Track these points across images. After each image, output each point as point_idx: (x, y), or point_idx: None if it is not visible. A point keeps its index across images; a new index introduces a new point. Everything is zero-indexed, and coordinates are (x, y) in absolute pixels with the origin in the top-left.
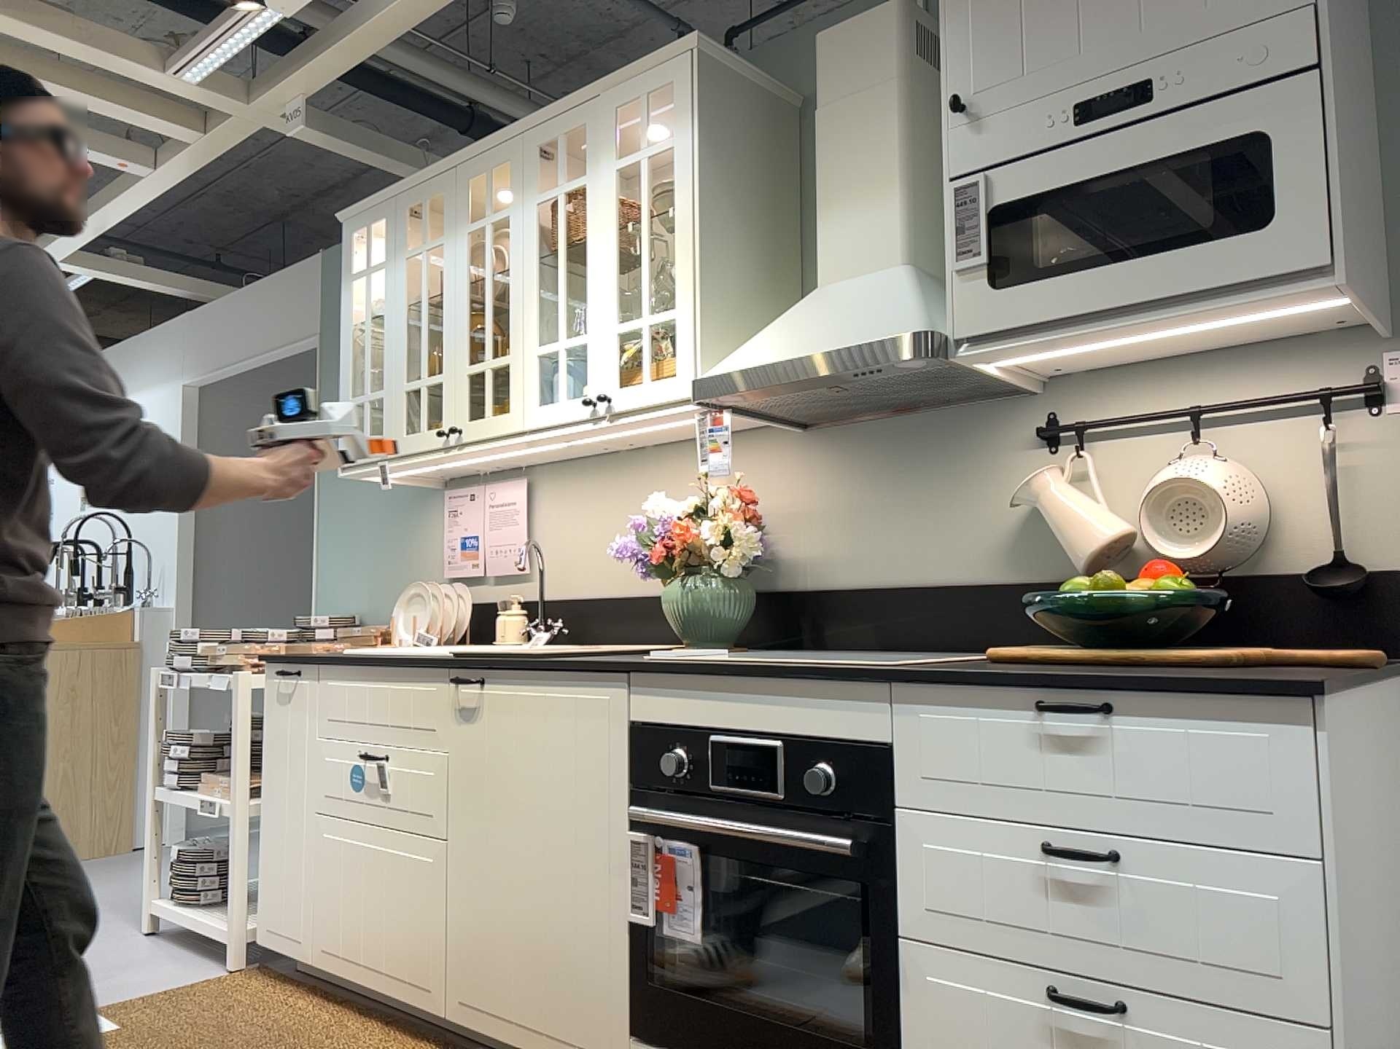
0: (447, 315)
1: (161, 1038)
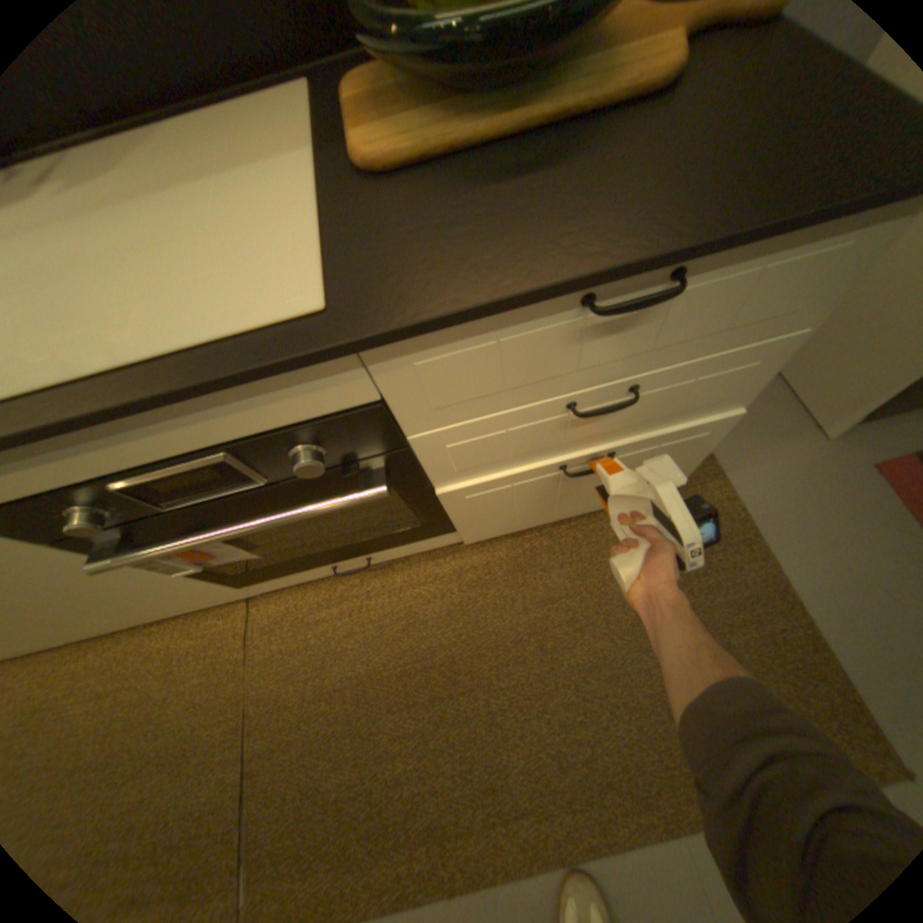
0: None
1: None
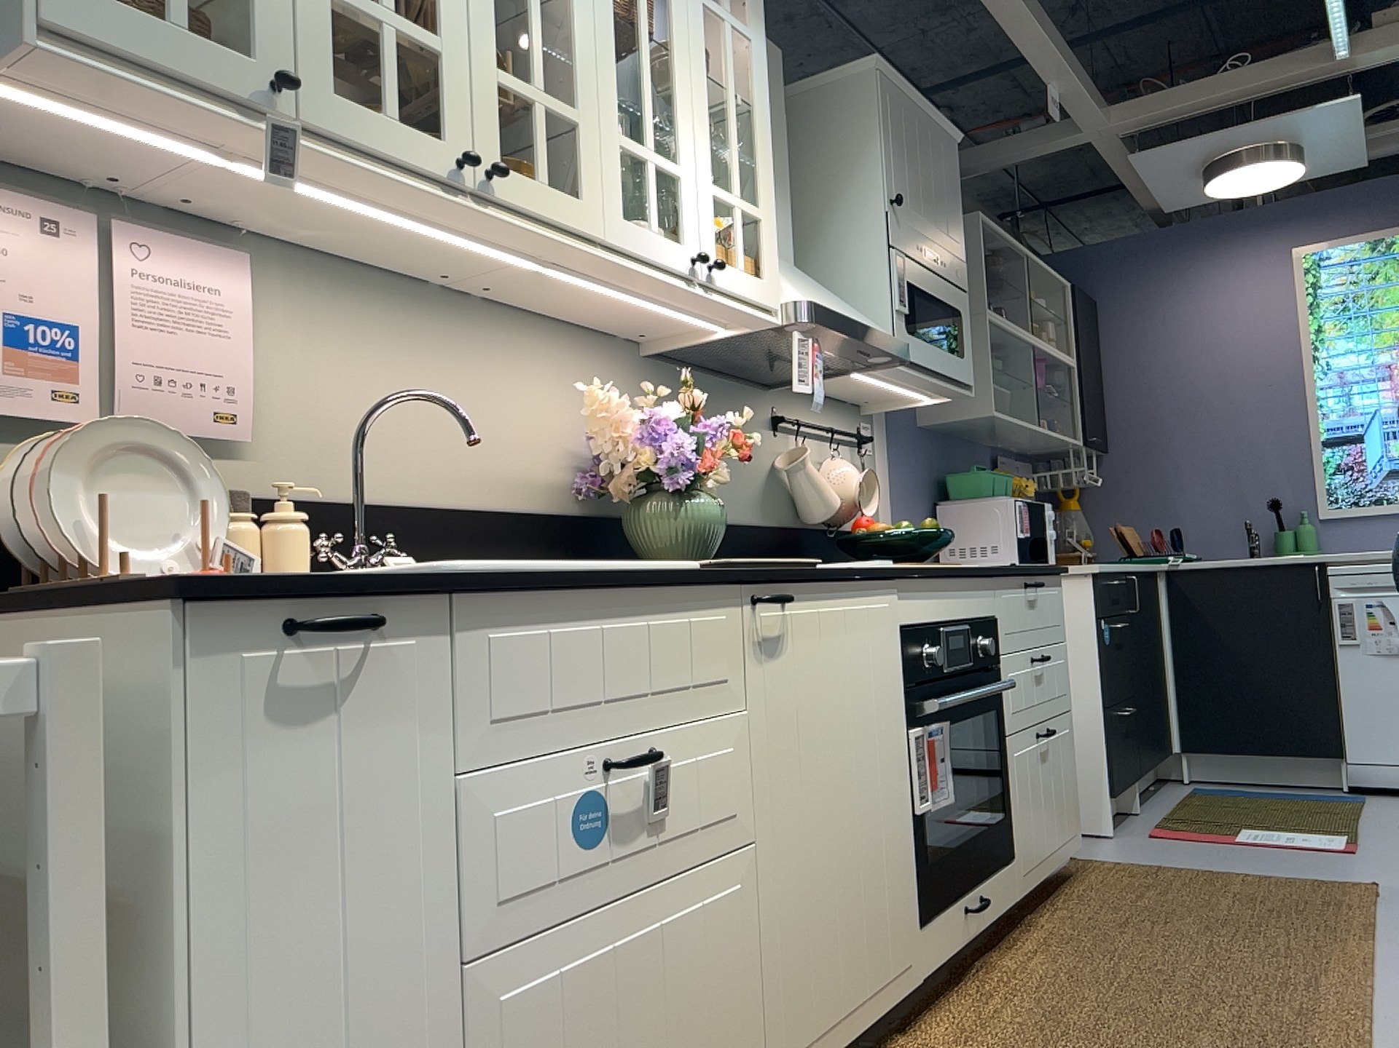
0: None
1: None
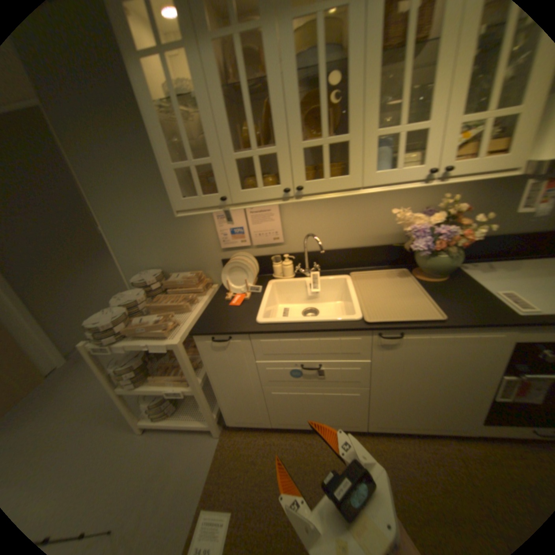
0: (274, 97)
1: (258, 506)
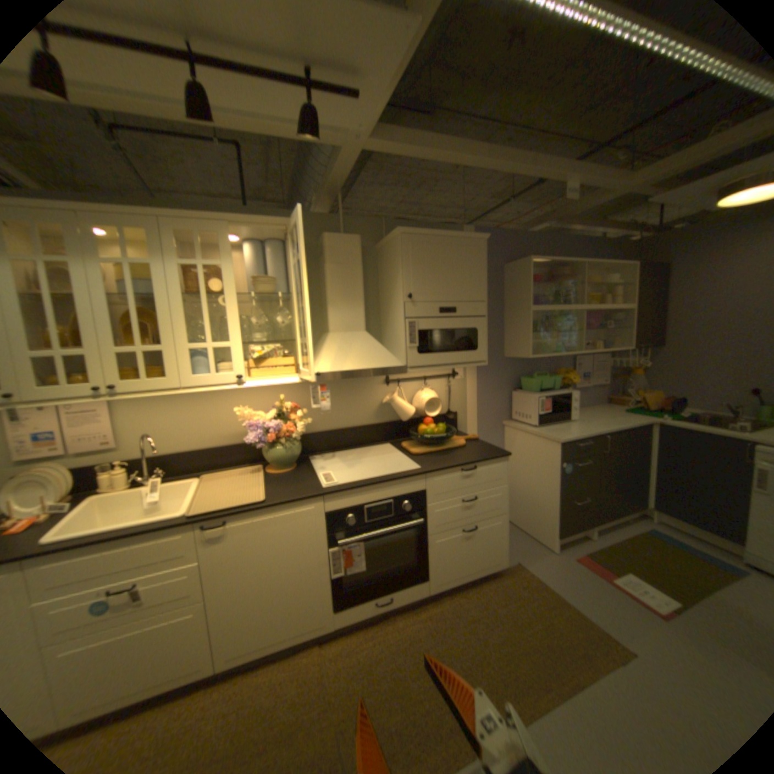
0: (80, 311)
1: None
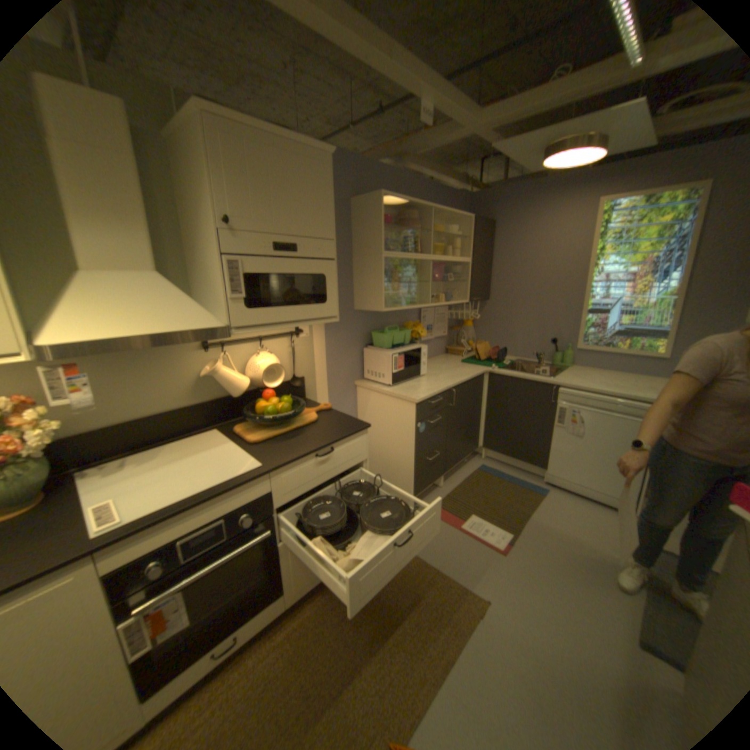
0: None
1: None
